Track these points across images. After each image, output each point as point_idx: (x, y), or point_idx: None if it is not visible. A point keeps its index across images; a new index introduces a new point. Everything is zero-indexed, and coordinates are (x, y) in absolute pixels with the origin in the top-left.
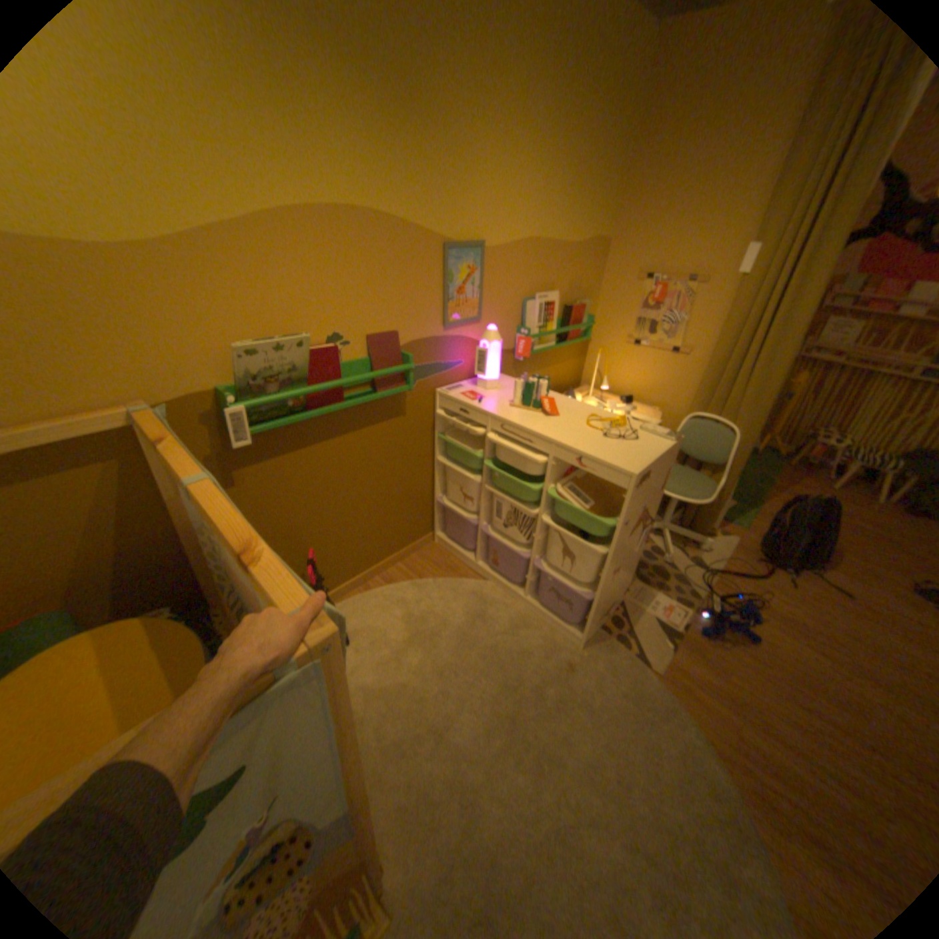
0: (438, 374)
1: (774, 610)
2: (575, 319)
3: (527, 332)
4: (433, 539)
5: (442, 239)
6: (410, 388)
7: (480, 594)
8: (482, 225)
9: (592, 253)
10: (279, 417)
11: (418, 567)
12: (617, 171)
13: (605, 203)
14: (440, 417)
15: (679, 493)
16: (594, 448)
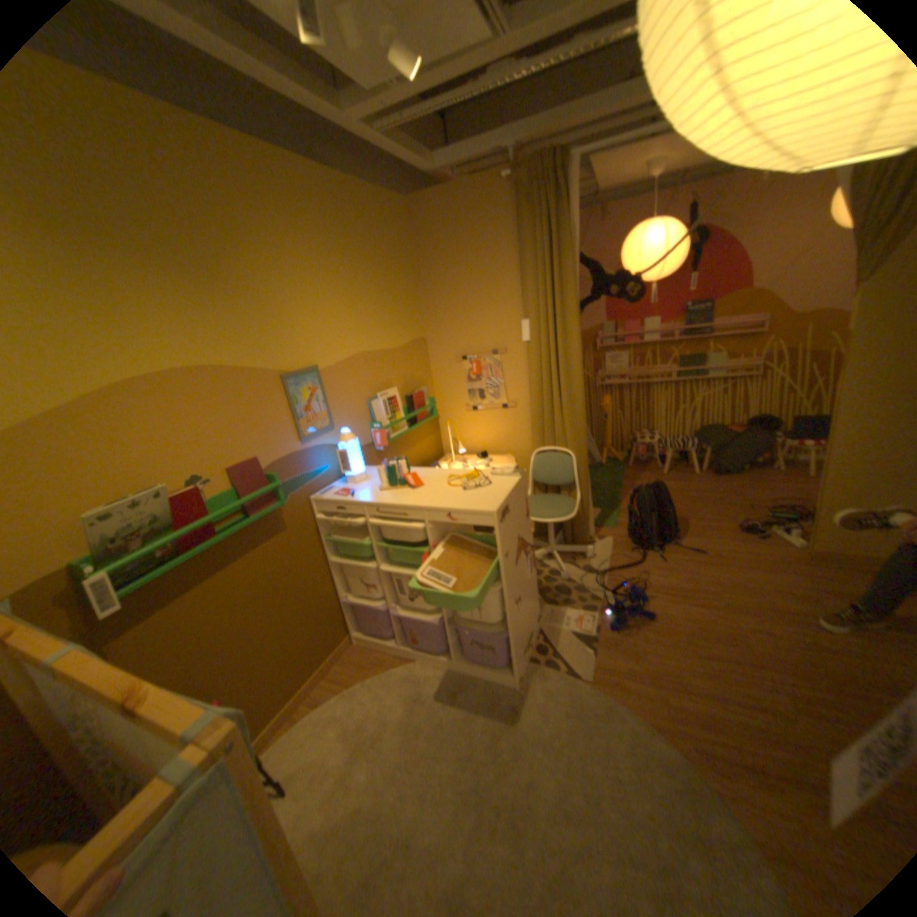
0: (308, 483)
1: (657, 586)
2: (418, 405)
3: (379, 425)
4: (351, 643)
5: (278, 373)
6: (283, 503)
7: (411, 678)
8: (311, 354)
9: (414, 352)
10: (148, 571)
11: (343, 678)
12: (412, 292)
13: (411, 315)
14: (321, 521)
15: (549, 517)
16: (458, 503)
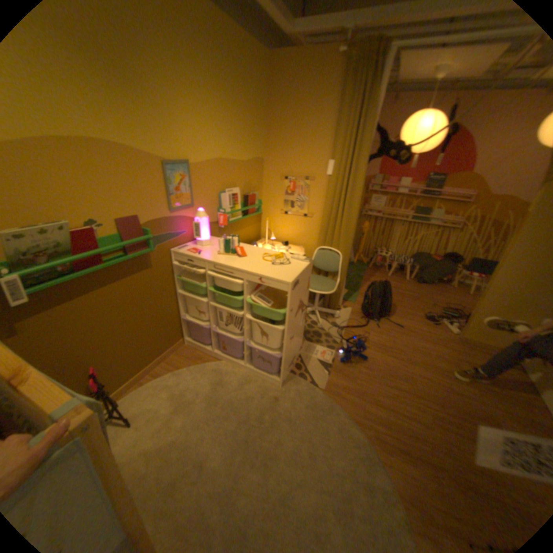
0: (170, 240)
1: (371, 341)
2: (250, 202)
3: (223, 211)
4: (183, 343)
5: (159, 159)
6: (151, 250)
7: (217, 370)
8: (184, 151)
9: (254, 166)
10: (50, 279)
11: (175, 363)
12: (260, 124)
13: (256, 140)
14: (175, 266)
15: (318, 289)
16: (267, 272)
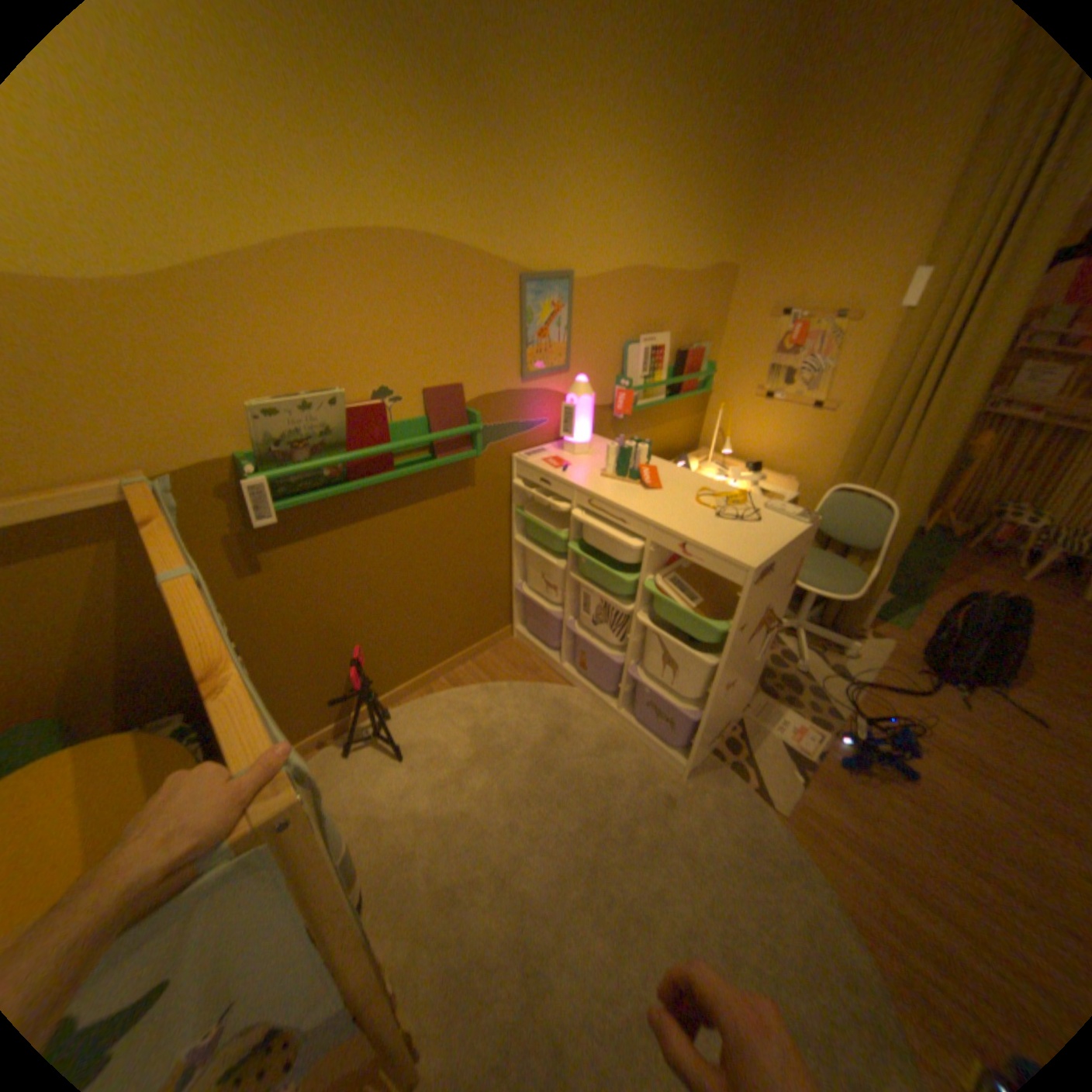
0: (515, 436)
1: (939, 738)
2: (690, 367)
3: (628, 383)
4: (511, 633)
5: (517, 270)
6: (478, 453)
7: (564, 704)
8: (569, 252)
9: (713, 284)
10: (313, 489)
11: (492, 668)
12: (746, 181)
13: (730, 221)
14: (517, 488)
15: (817, 585)
16: (702, 532)
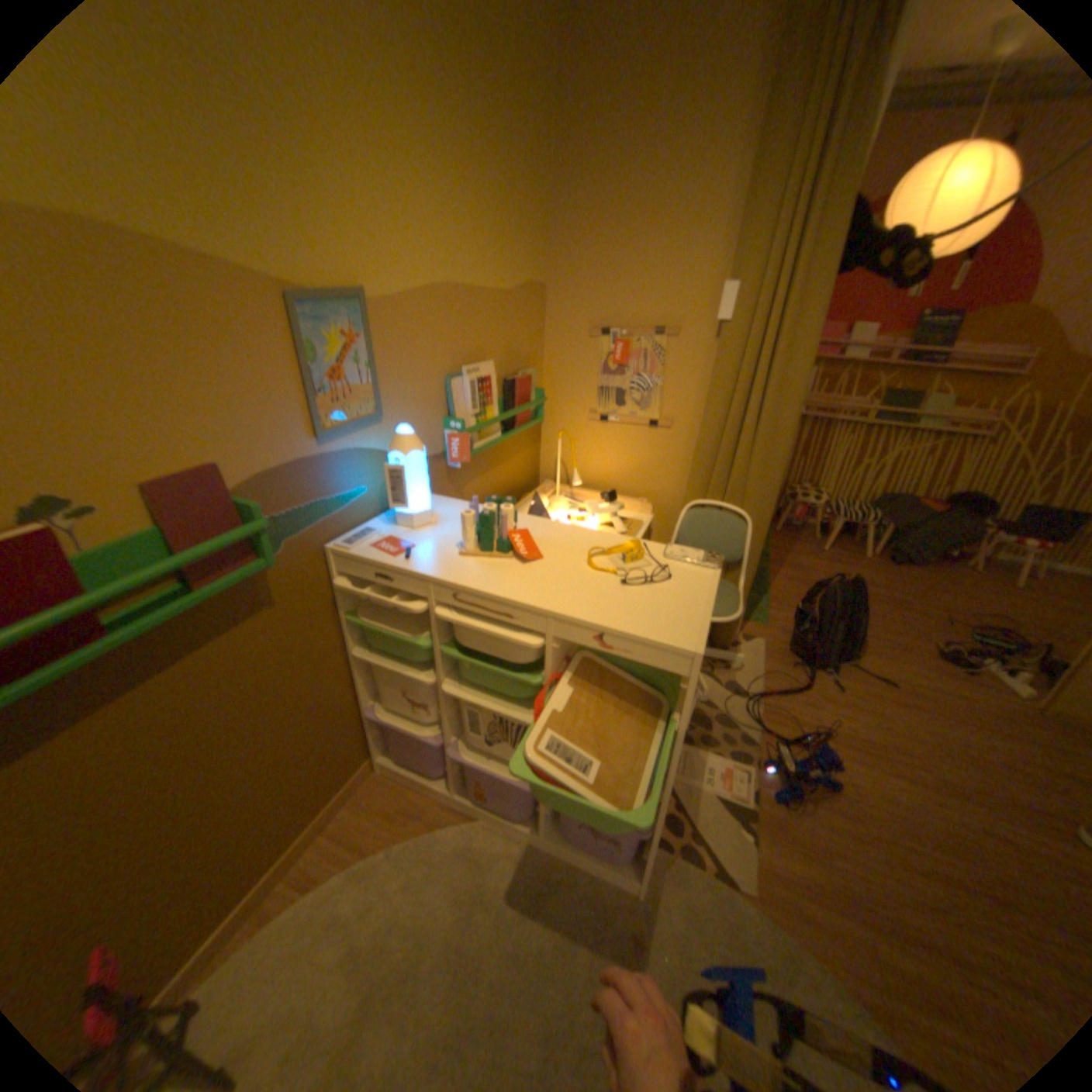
0: (324, 518)
1: (835, 732)
2: (521, 396)
3: (460, 424)
4: (371, 769)
5: (278, 281)
6: (268, 561)
7: (468, 852)
8: (353, 258)
9: (527, 303)
10: None
11: (354, 833)
12: (540, 191)
13: (532, 234)
14: (342, 587)
15: None
16: (618, 613)
